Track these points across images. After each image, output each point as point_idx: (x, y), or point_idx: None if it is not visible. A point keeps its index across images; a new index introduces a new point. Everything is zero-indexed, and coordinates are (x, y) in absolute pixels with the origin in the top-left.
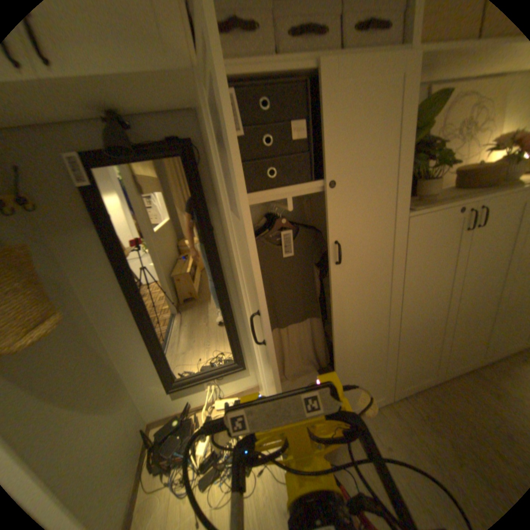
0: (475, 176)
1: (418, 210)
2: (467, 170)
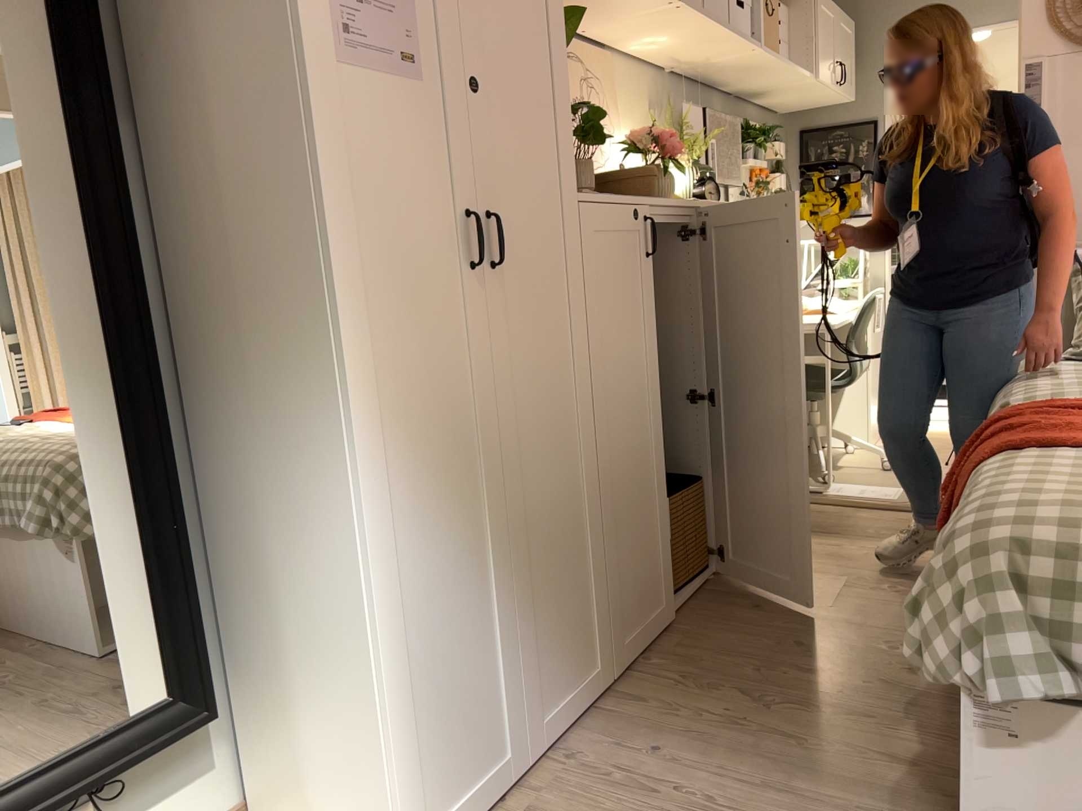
0: (622, 182)
1: (586, 193)
2: (608, 173)
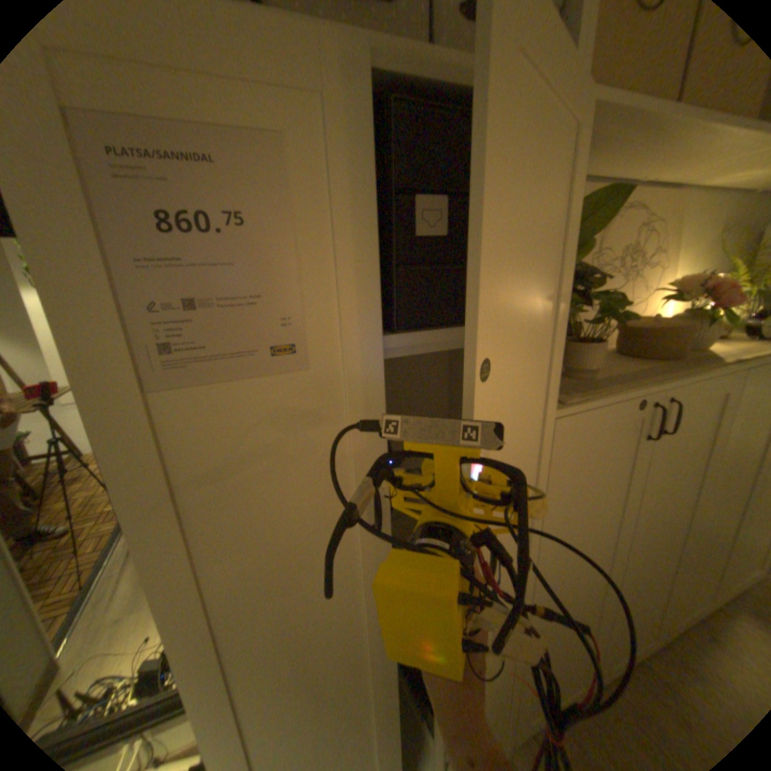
0: (652, 339)
1: (571, 404)
2: (638, 328)
